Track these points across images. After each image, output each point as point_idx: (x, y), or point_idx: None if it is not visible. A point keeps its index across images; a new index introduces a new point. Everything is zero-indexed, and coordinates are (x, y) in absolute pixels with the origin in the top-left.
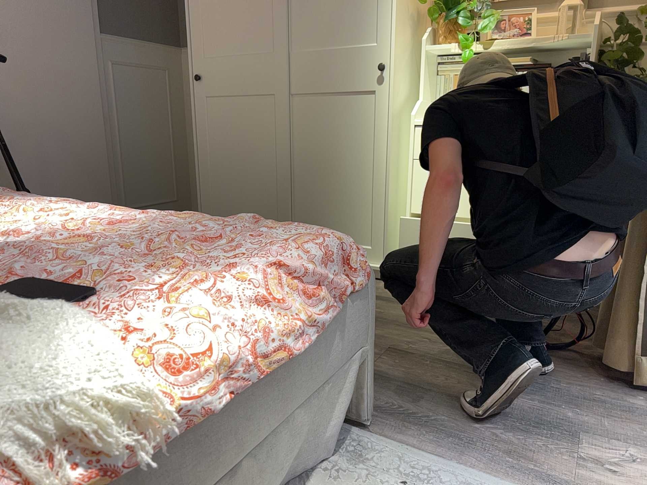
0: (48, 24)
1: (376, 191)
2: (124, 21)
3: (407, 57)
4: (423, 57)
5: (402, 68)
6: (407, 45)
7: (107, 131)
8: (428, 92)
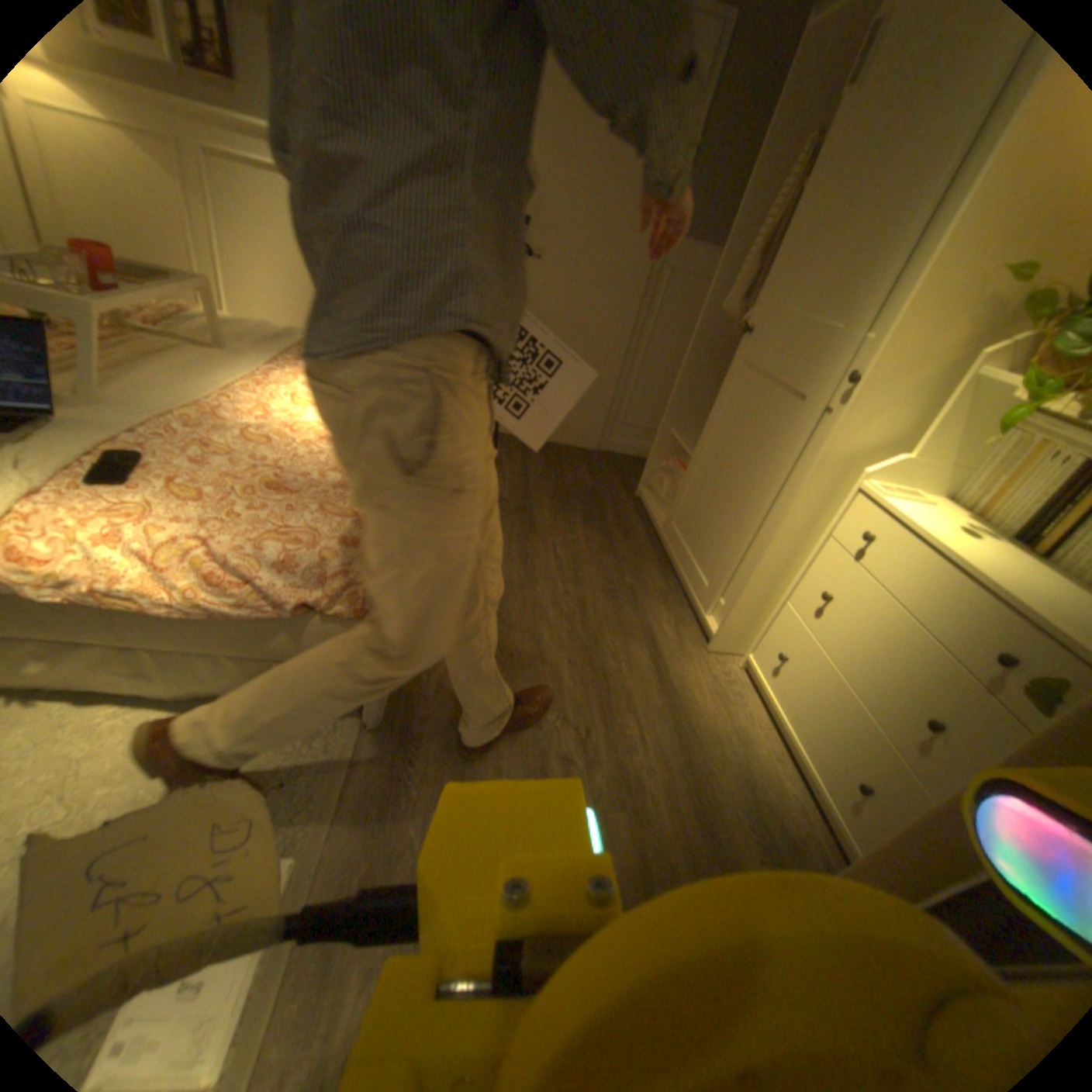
0: (611, 216)
1: (761, 544)
2: (707, 218)
3: (933, 374)
4: (966, 384)
5: (904, 389)
6: (947, 353)
7: (631, 341)
8: (953, 449)
